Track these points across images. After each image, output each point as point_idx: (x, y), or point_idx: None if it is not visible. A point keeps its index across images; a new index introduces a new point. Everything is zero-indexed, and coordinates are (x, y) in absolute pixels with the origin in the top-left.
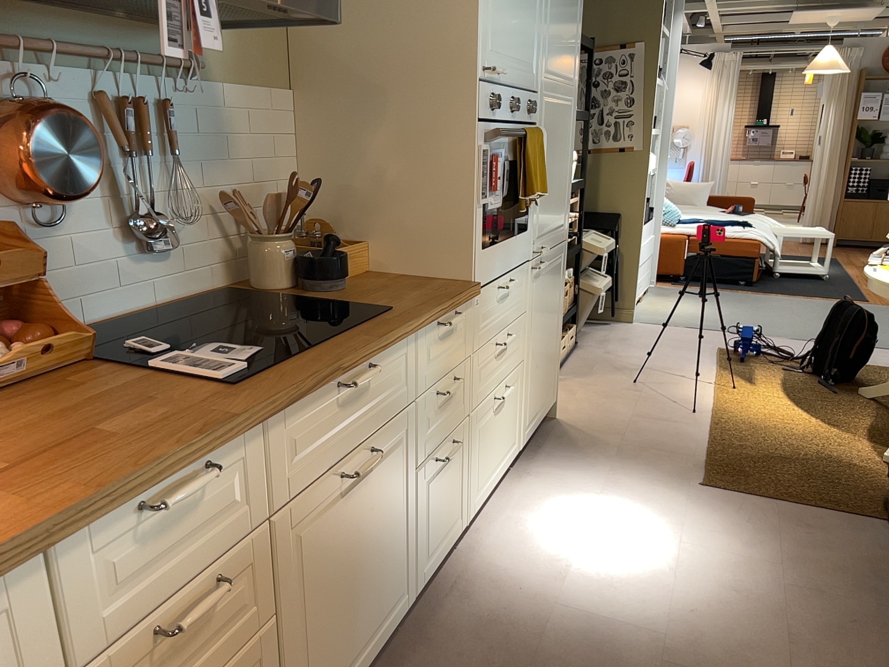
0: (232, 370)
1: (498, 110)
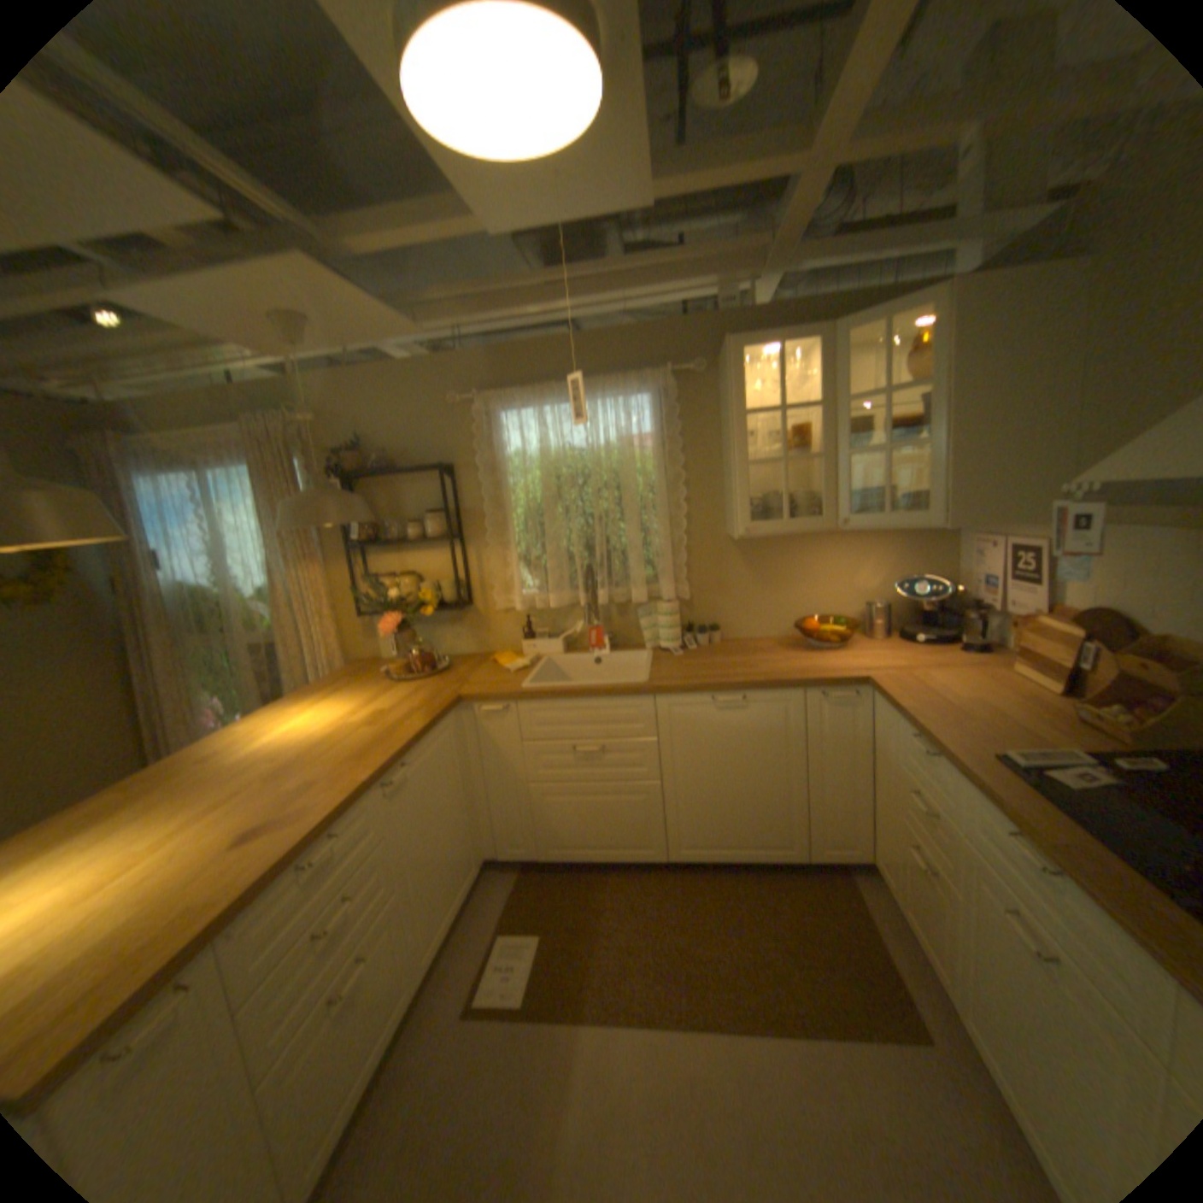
0: (1028, 767)
1: None
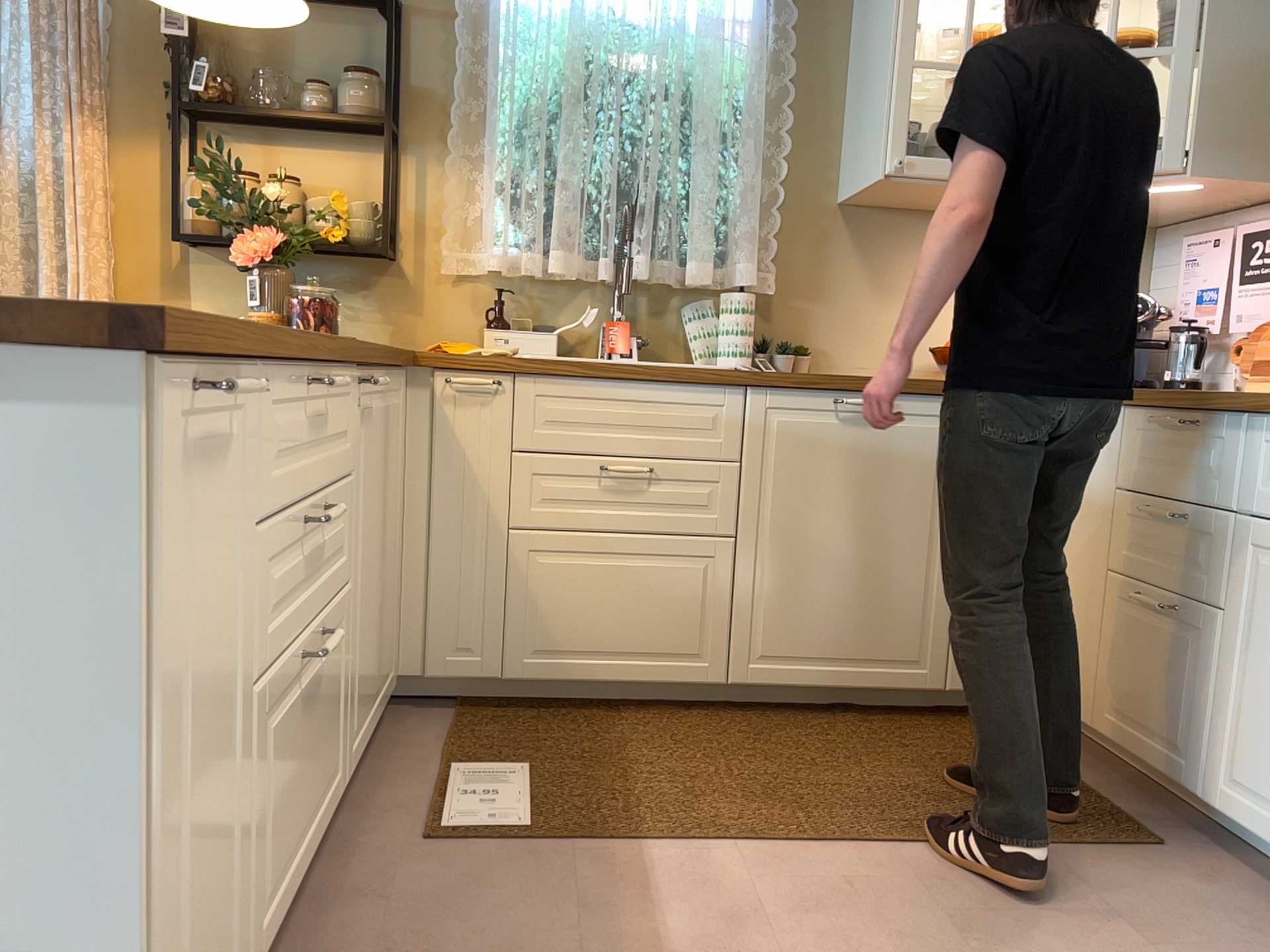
0: None
1: None
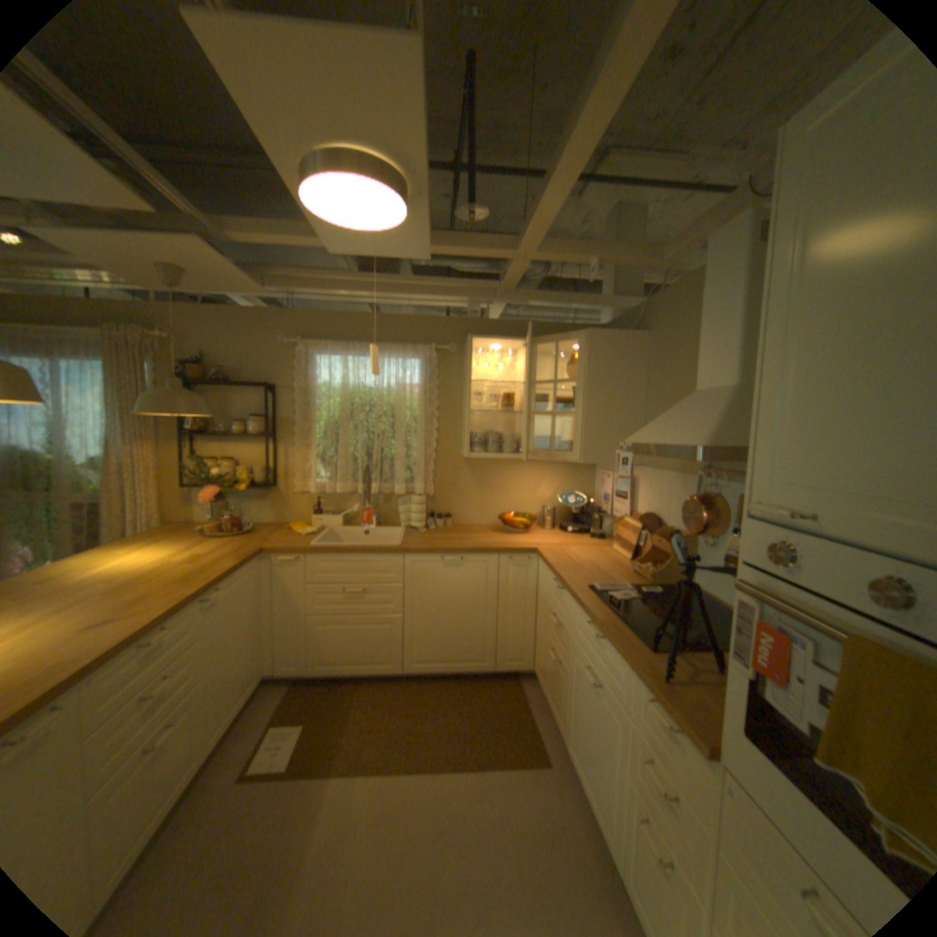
0: (602, 590)
1: (806, 573)
